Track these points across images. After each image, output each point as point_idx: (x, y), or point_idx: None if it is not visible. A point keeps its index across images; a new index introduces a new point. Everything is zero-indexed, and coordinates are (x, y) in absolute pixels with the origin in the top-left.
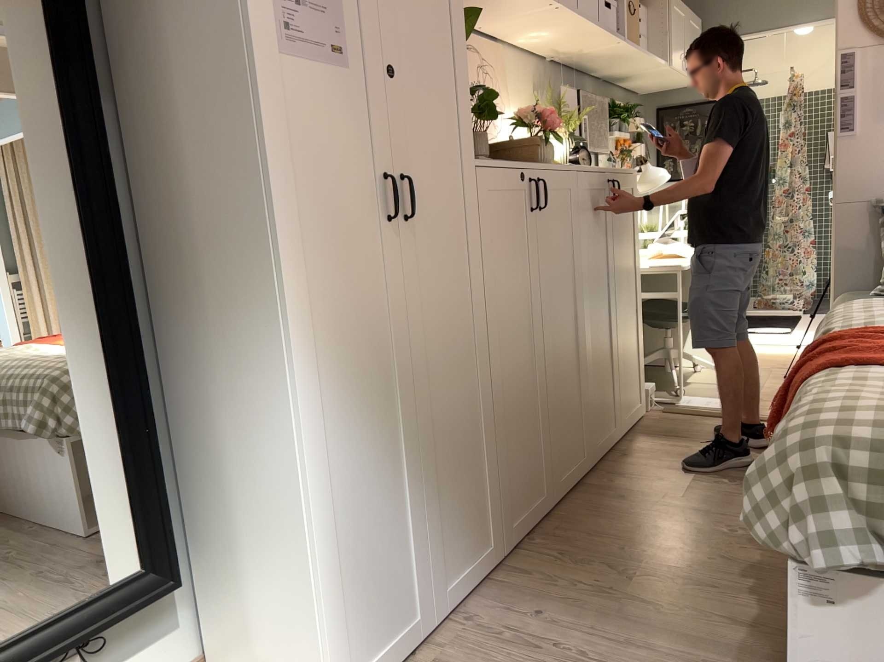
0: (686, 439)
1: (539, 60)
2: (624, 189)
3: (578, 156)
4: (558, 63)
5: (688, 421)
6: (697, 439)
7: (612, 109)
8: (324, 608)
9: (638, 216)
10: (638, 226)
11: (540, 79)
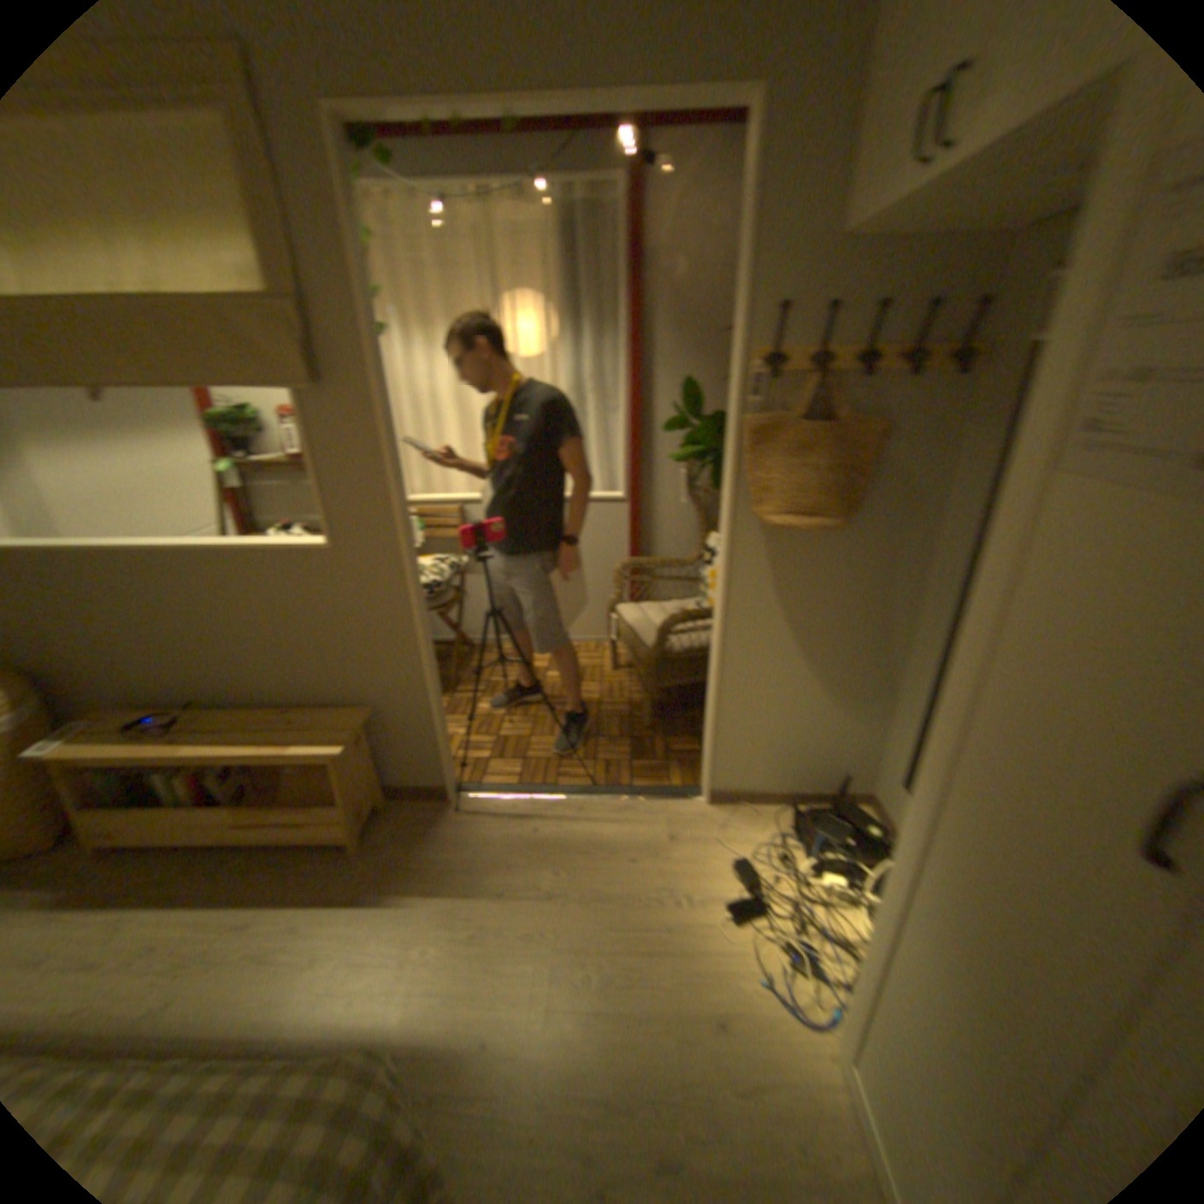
0: None
1: None
2: None
3: None
4: None
5: None
6: None
7: None
8: (862, 991)
9: None
10: None
11: None
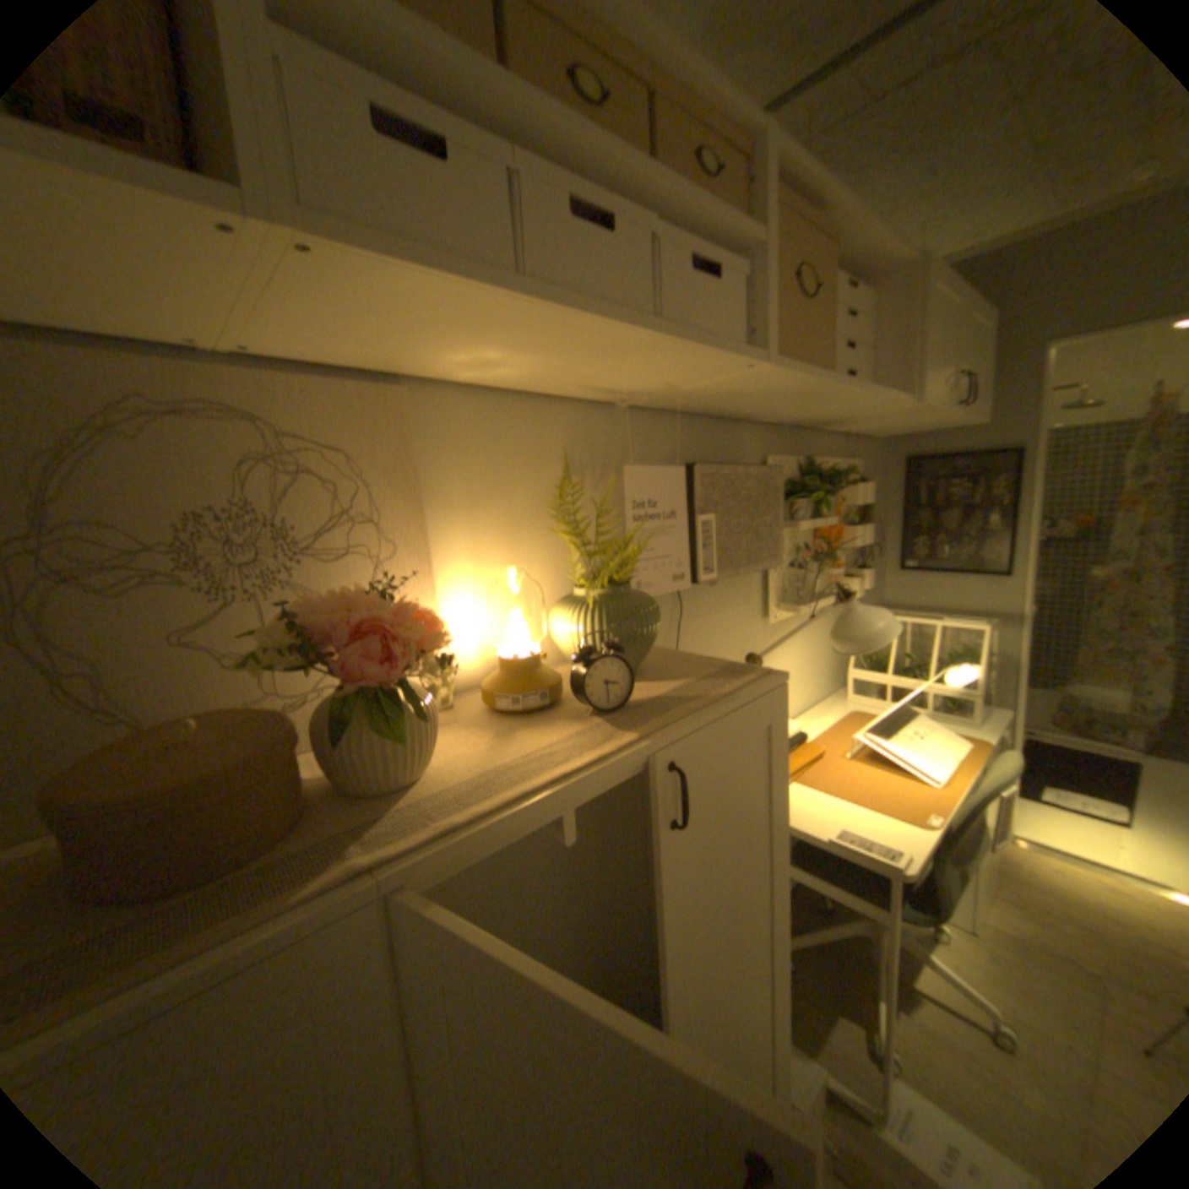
0: None
1: (588, 404)
2: (729, 747)
3: (583, 678)
4: (654, 407)
5: None
6: None
7: (802, 475)
8: None
9: (784, 779)
10: (784, 800)
11: (590, 446)
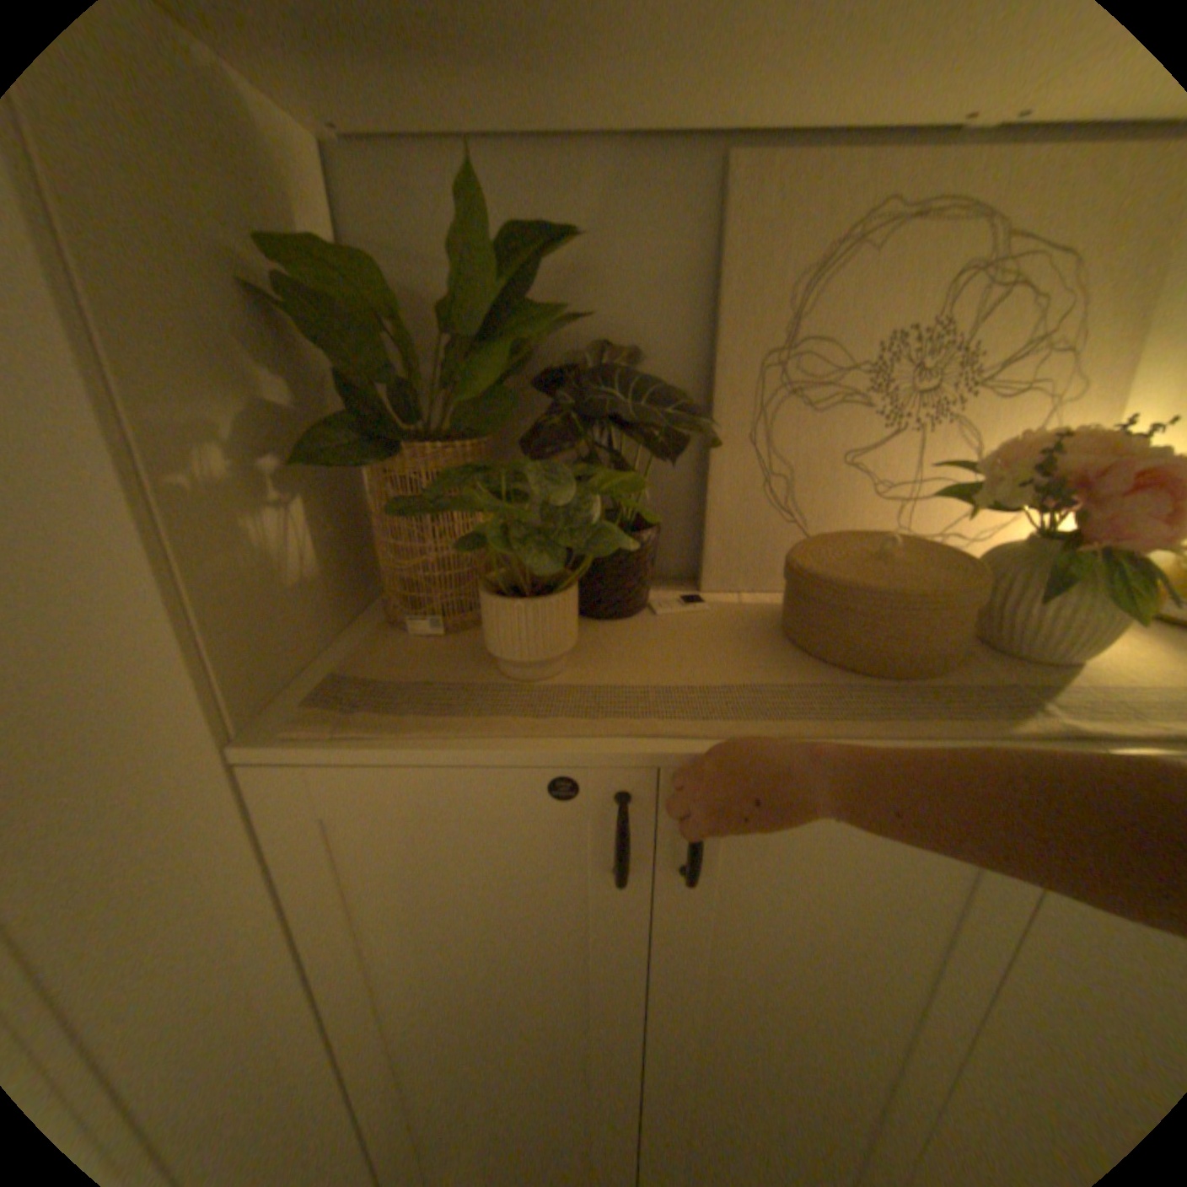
0: None
1: None
2: None
3: None
4: None
5: None
6: None
7: None
8: None
9: None
10: None
11: None
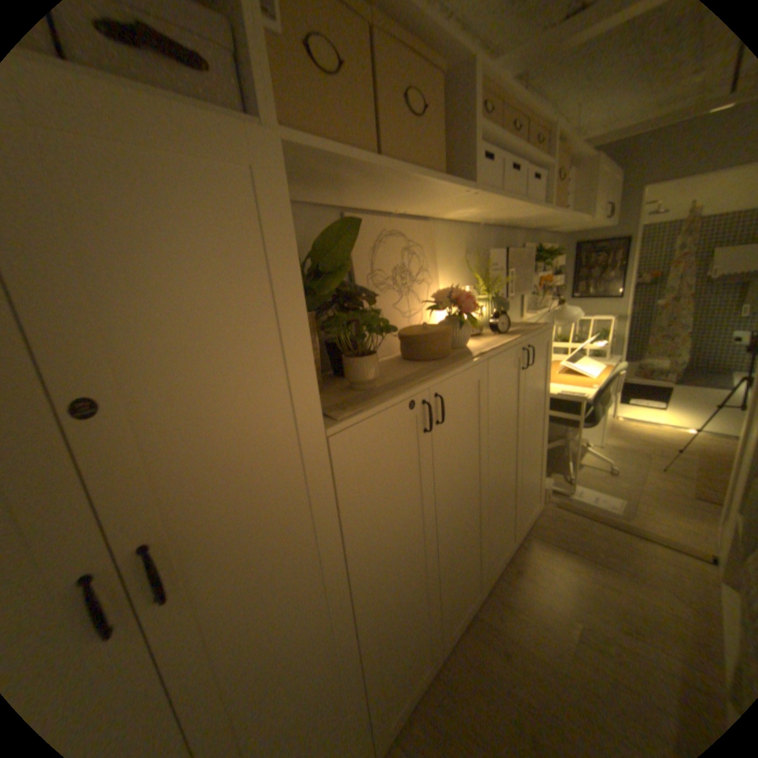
0: (574, 557)
1: (473, 225)
2: (539, 346)
3: (497, 322)
4: (492, 225)
5: (577, 526)
6: (584, 558)
7: (539, 253)
8: None
9: (550, 363)
10: (549, 370)
11: (473, 242)
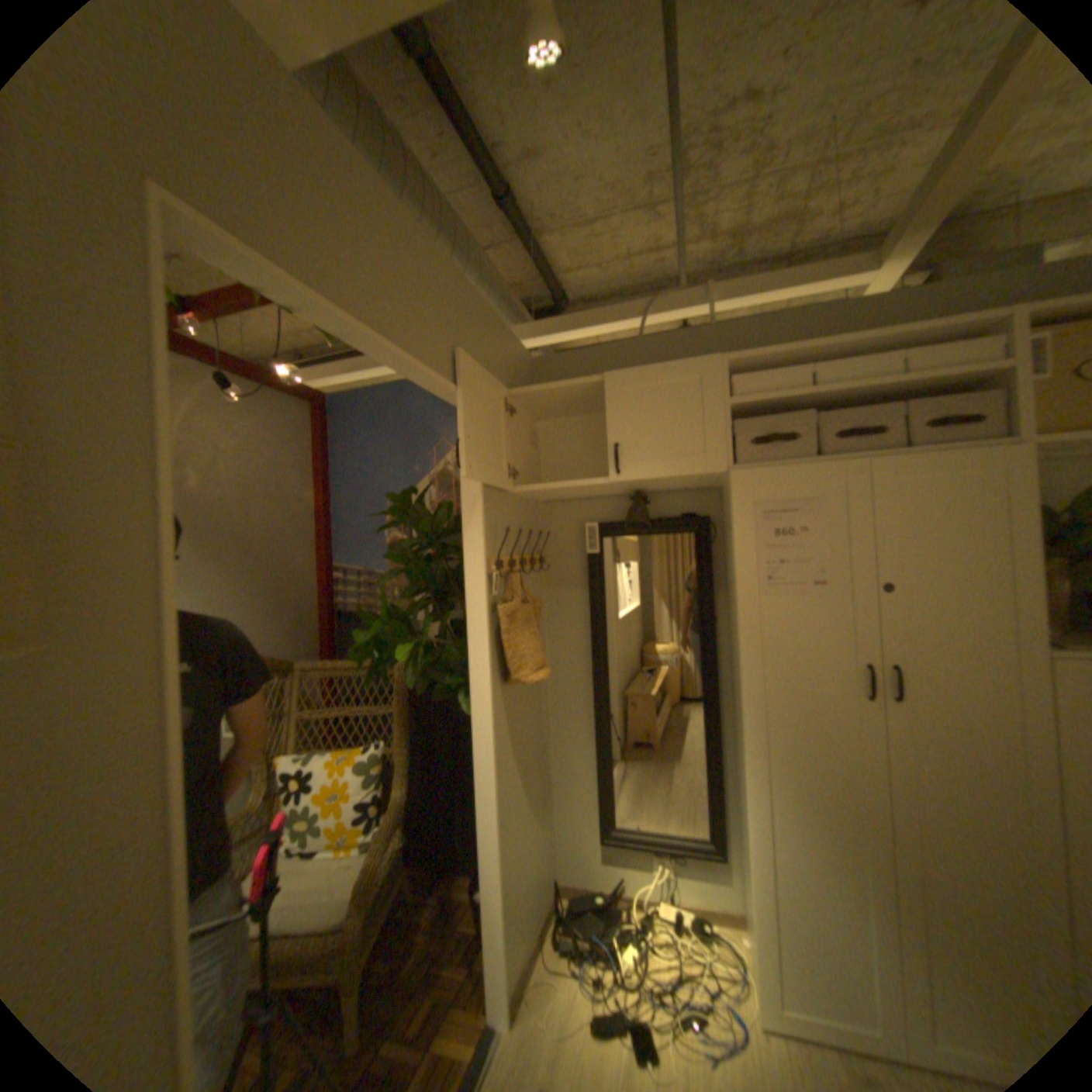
0: None
1: None
2: None
3: None
4: None
5: None
6: None
7: None
8: (765, 942)
9: None
10: None
11: None
